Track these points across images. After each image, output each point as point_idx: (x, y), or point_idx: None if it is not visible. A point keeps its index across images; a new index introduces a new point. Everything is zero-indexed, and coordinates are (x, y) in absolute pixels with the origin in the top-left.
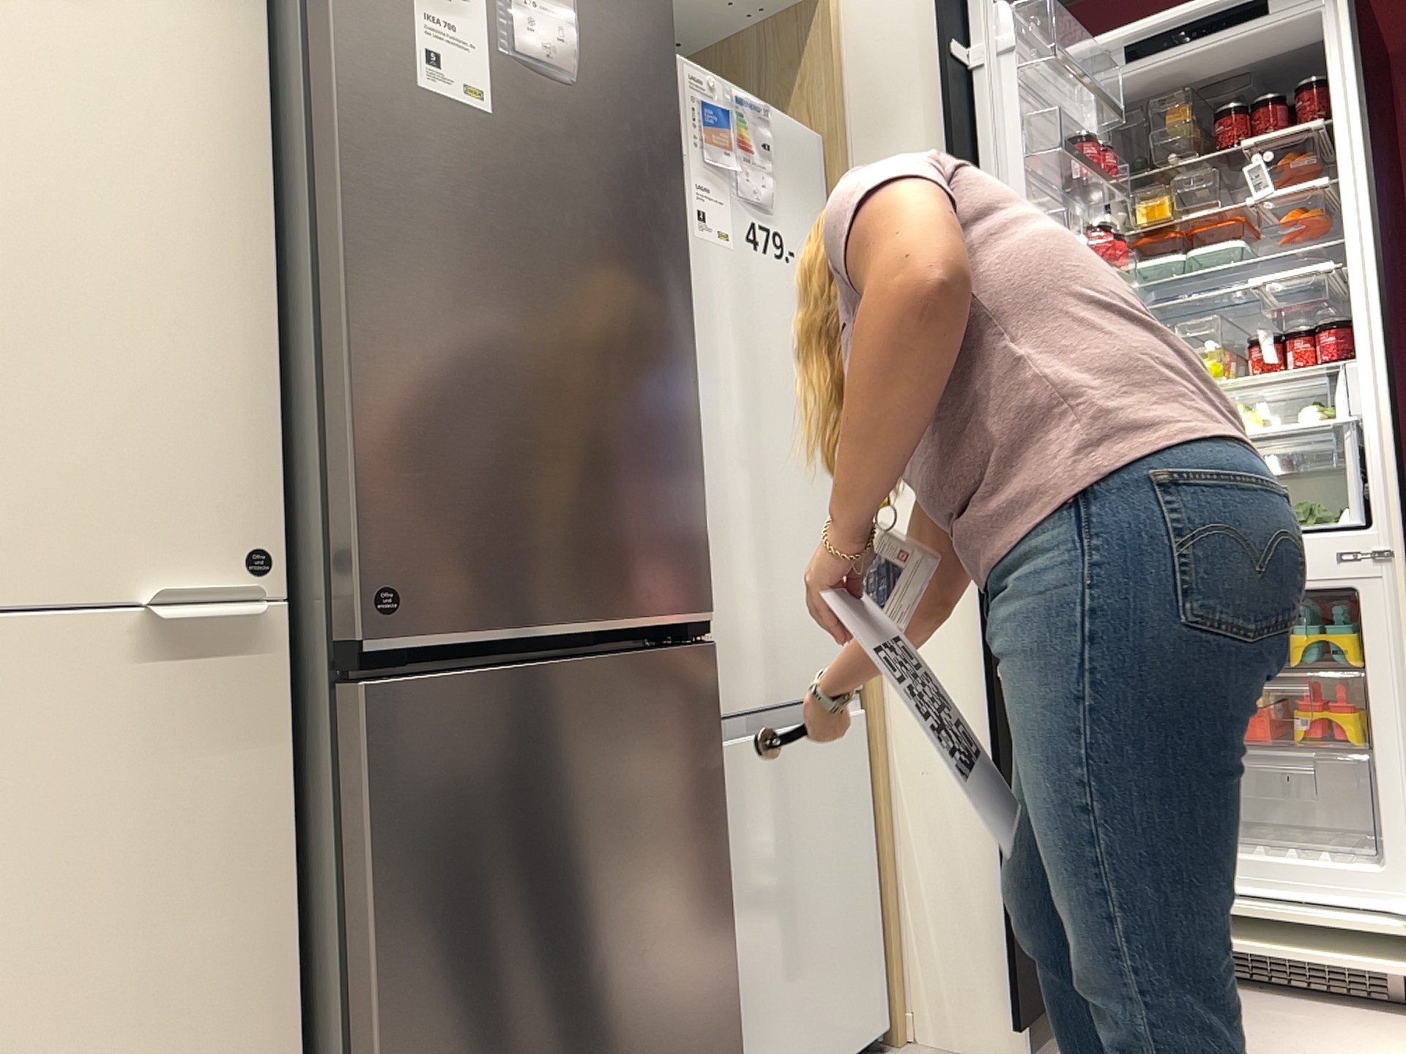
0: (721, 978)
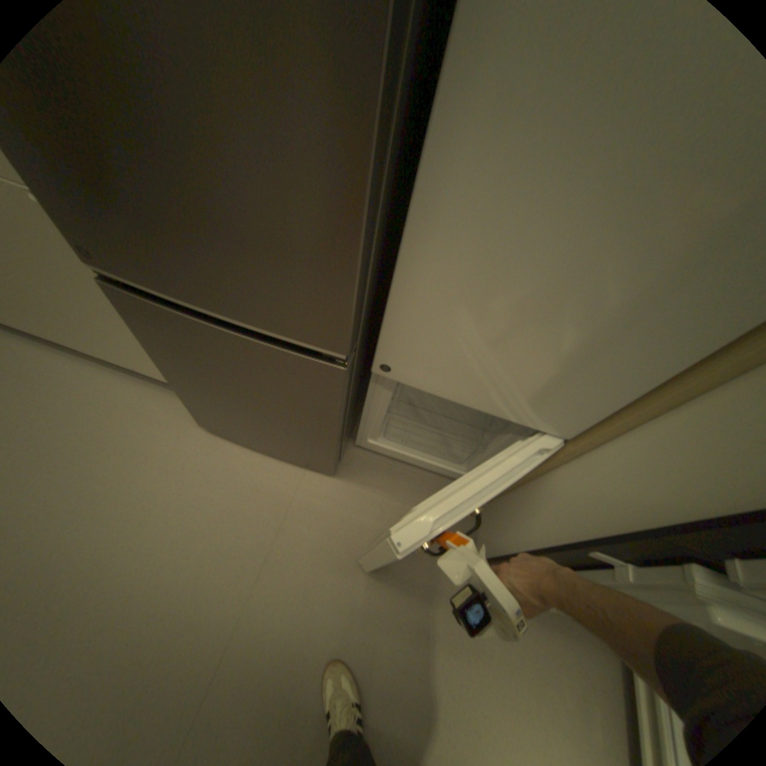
0: (328, 442)
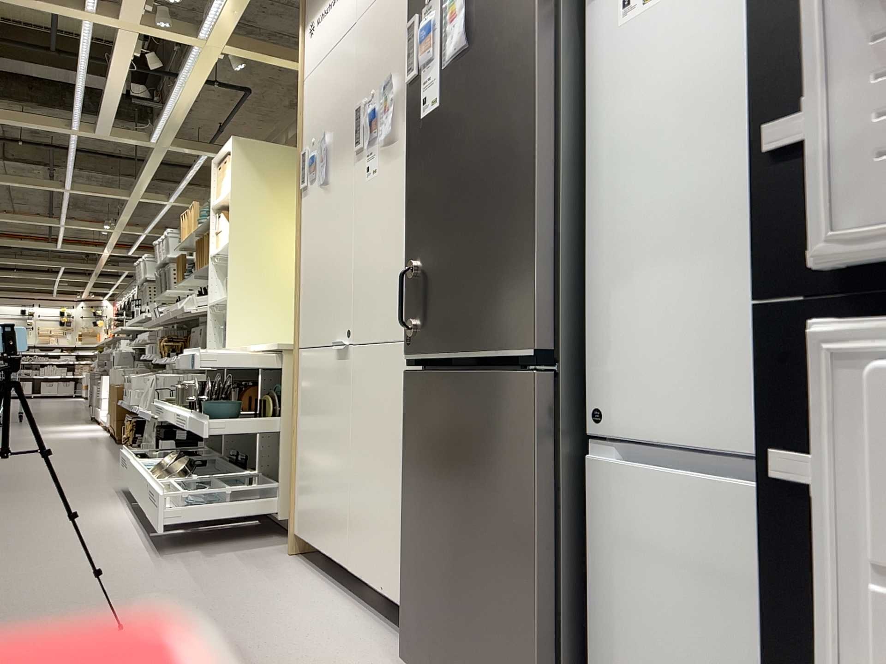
0: (530, 614)
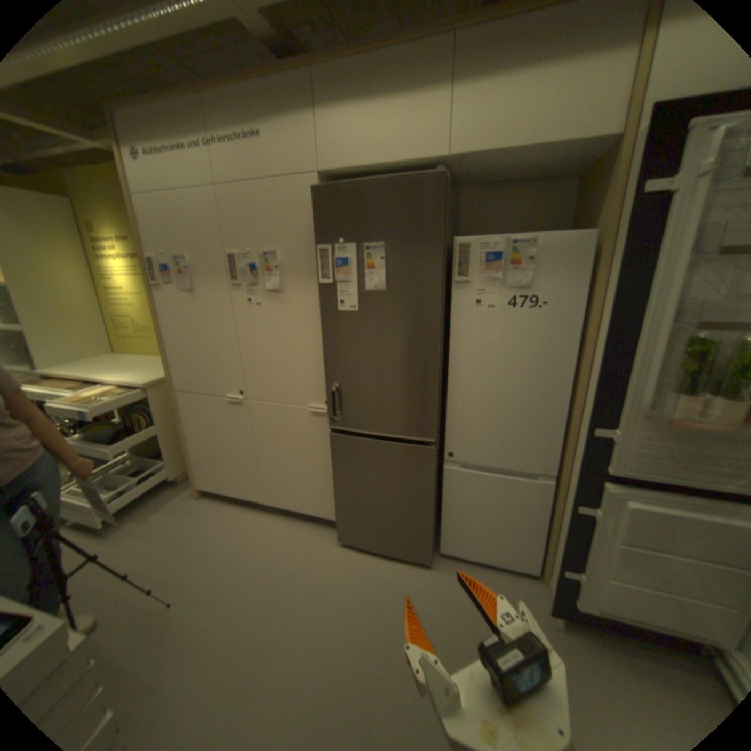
0: (427, 521)
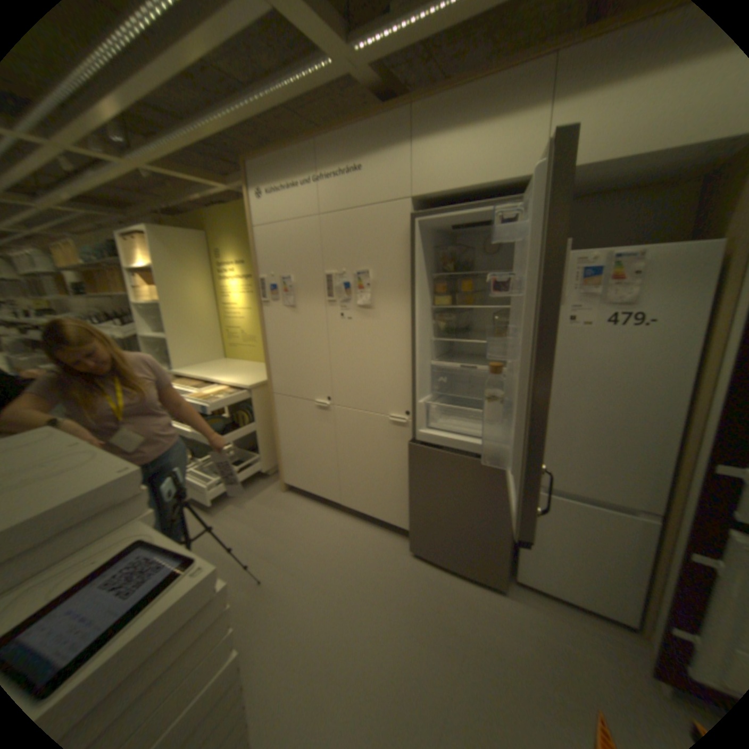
0: (503, 544)
